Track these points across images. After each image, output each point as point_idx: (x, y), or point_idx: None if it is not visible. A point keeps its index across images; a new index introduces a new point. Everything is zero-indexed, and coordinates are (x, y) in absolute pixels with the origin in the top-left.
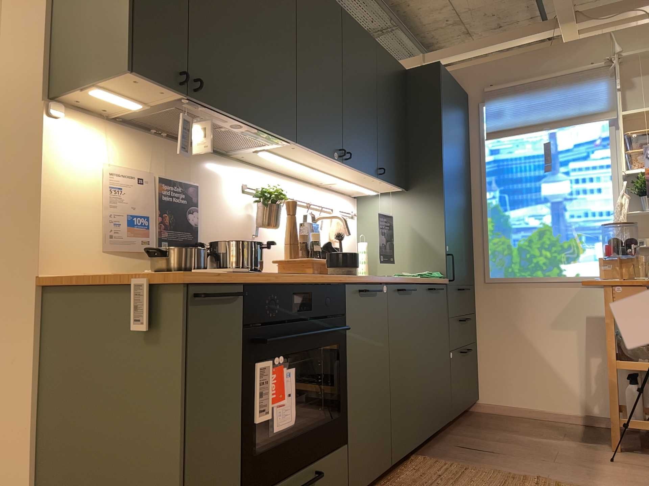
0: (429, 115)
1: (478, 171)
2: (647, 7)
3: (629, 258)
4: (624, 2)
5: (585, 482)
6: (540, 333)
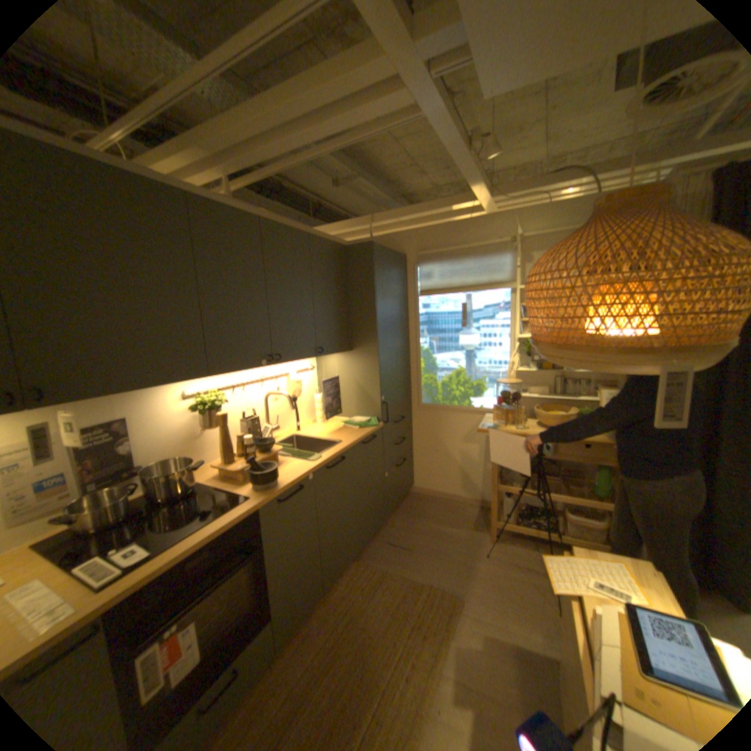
0: (365, 290)
1: (413, 321)
2: (551, 186)
3: (515, 407)
4: (532, 180)
5: (461, 591)
6: (454, 445)
